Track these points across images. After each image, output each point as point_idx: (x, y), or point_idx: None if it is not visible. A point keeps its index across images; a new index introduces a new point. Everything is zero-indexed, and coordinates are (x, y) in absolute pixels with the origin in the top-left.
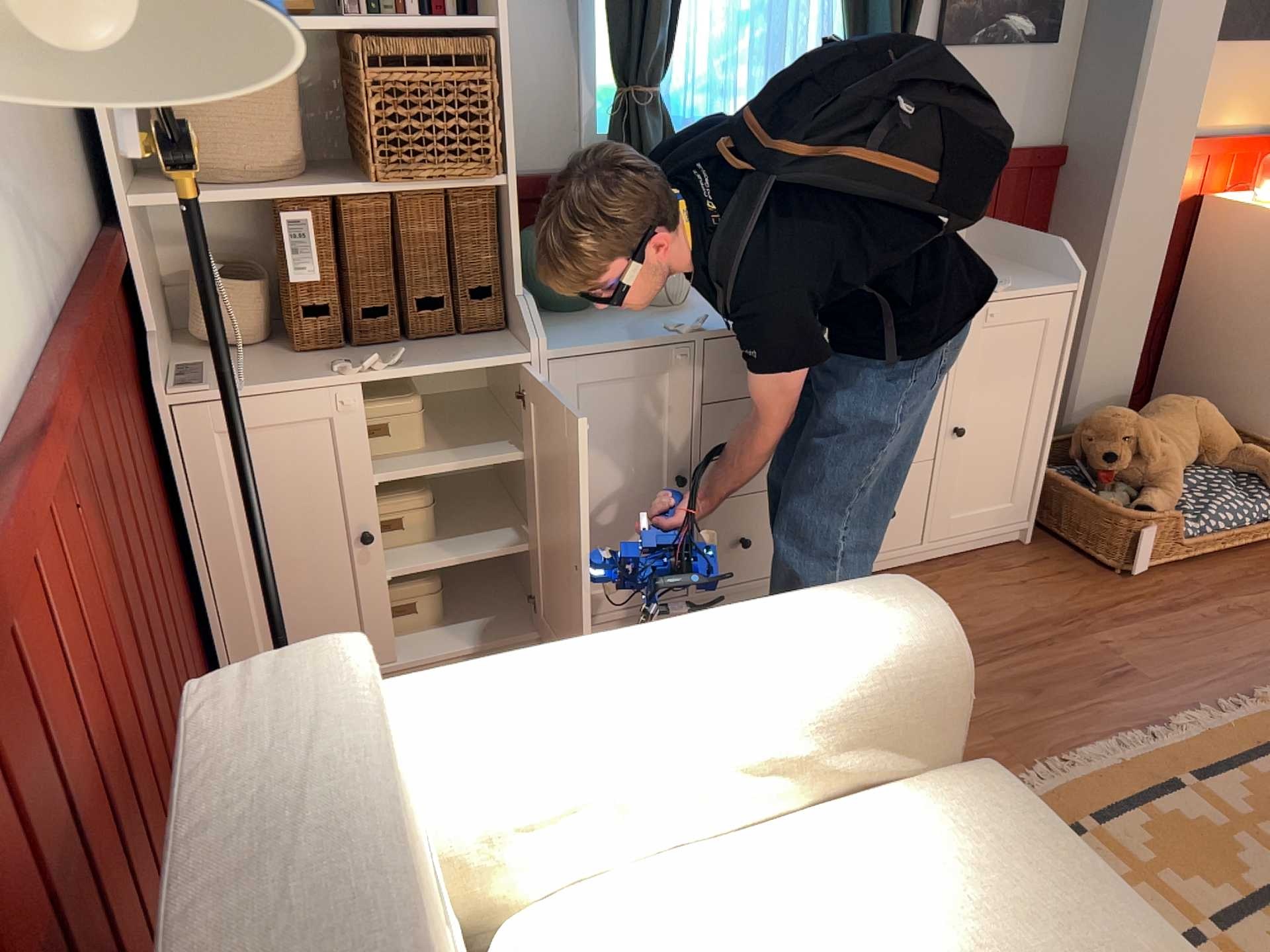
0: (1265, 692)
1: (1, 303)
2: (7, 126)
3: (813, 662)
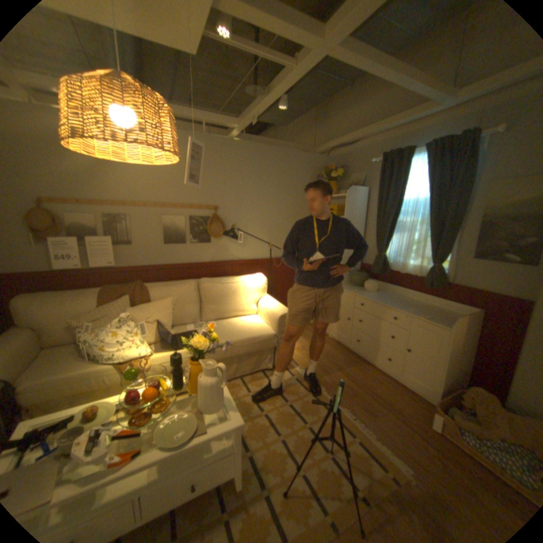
0: (386, 448)
1: (264, 254)
2: (280, 243)
3: (272, 308)
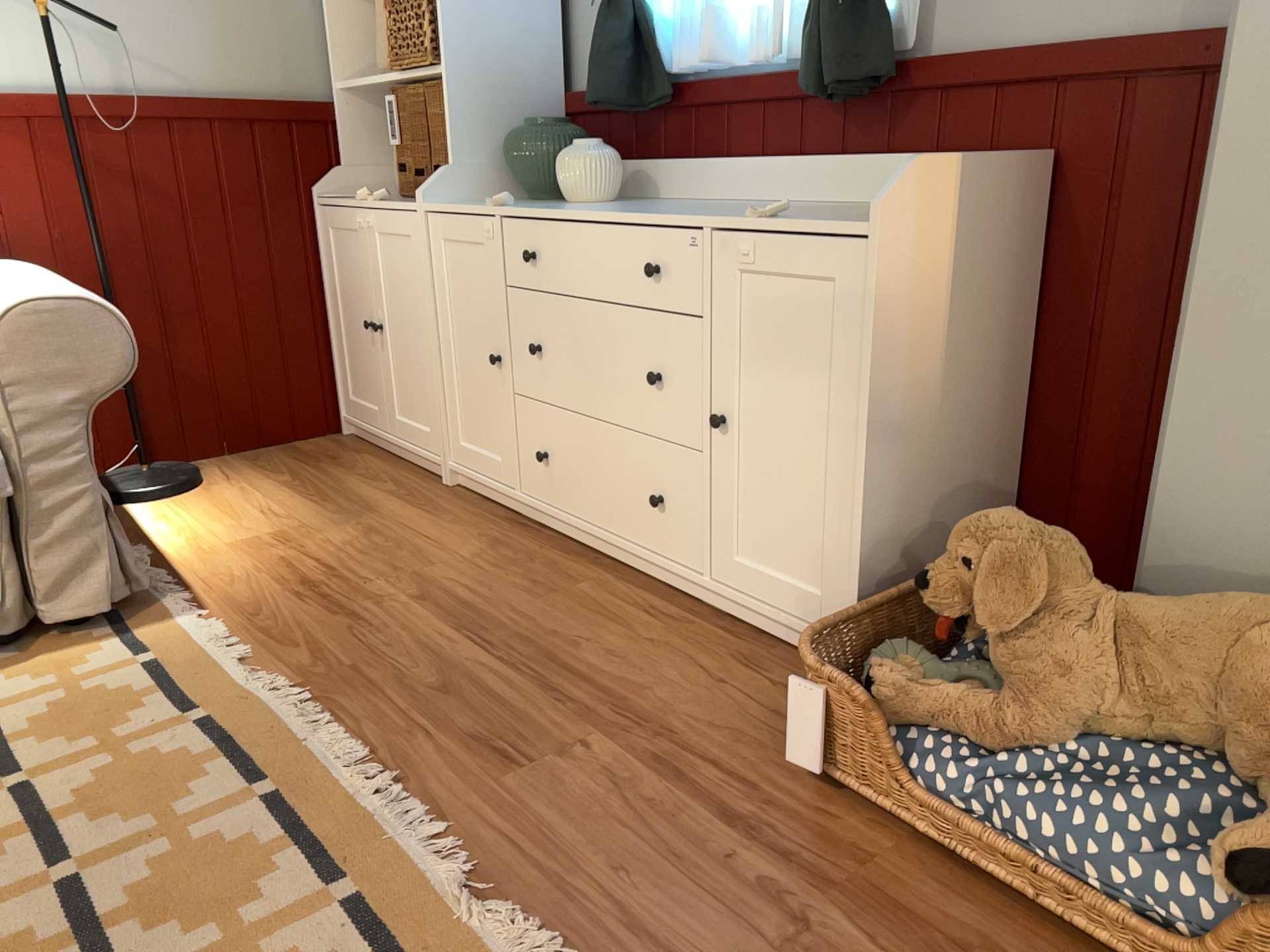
0: (498, 899)
1: (47, 69)
2: (142, 13)
3: None
